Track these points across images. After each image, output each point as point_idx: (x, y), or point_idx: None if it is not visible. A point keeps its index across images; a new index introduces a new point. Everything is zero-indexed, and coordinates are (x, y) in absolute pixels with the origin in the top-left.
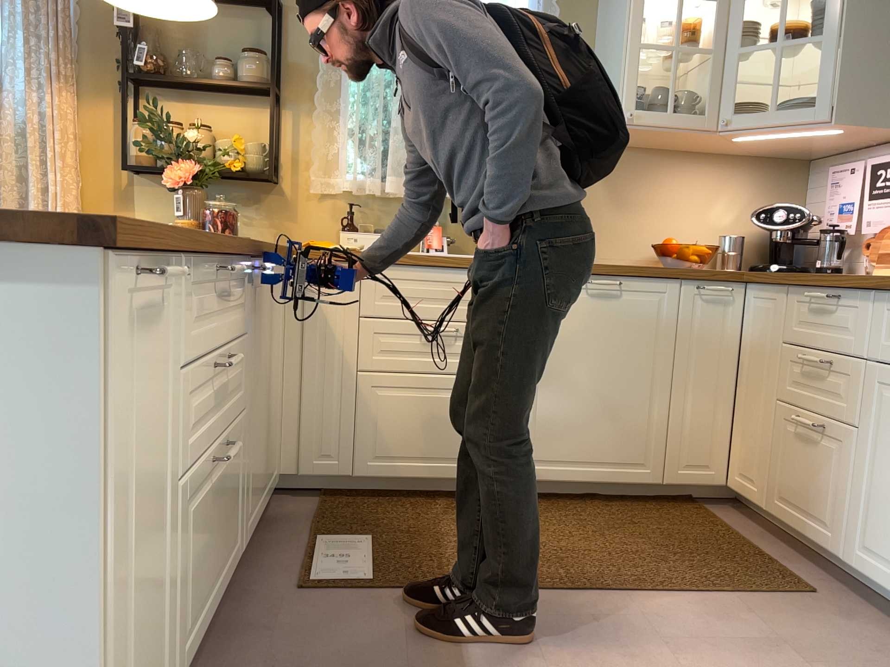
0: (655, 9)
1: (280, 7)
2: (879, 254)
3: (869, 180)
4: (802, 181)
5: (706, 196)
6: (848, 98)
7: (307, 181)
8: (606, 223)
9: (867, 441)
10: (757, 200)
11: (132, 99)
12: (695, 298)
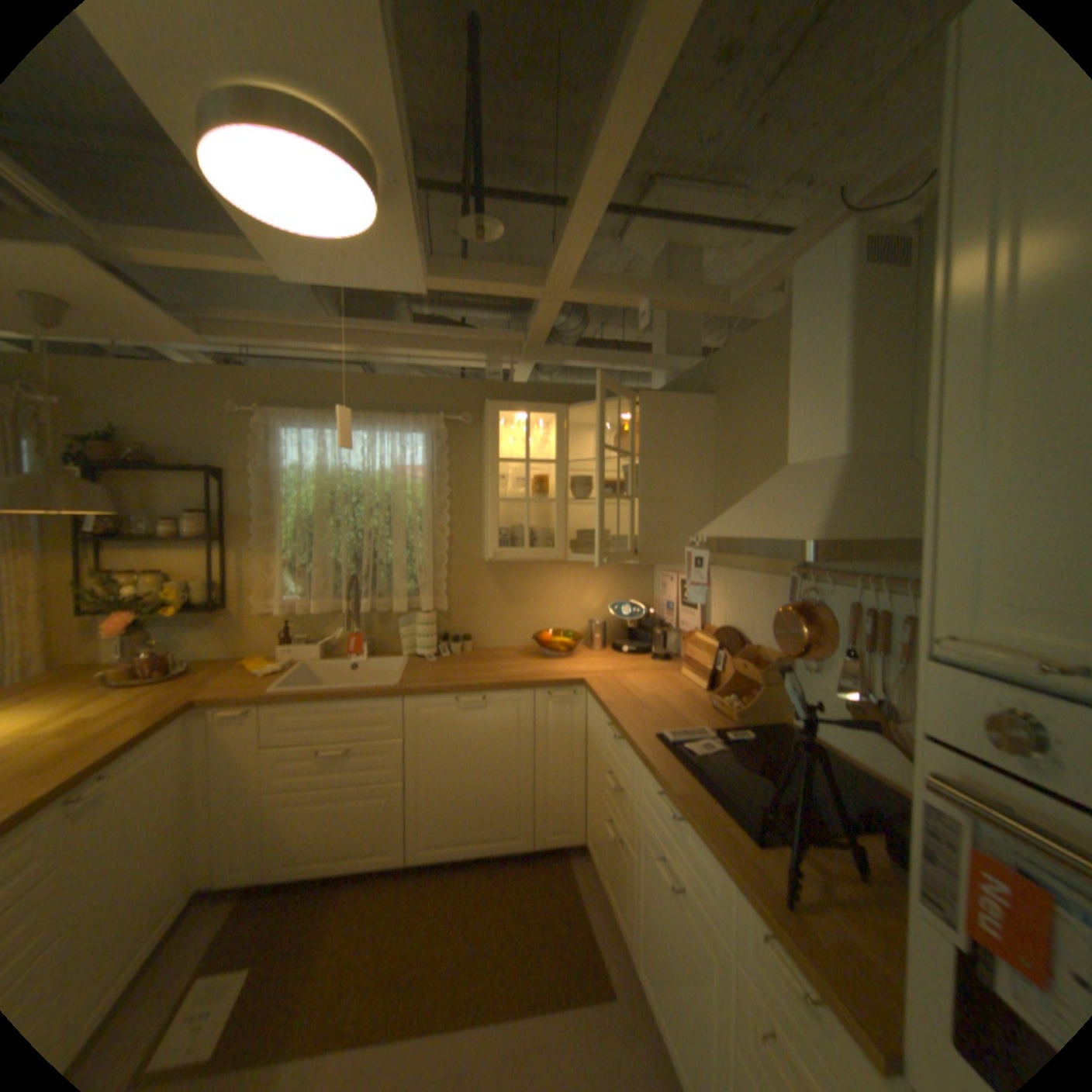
0: (524, 457)
1: (210, 477)
2: (687, 654)
3: (680, 591)
4: (649, 573)
5: (577, 590)
6: (646, 545)
7: (251, 605)
8: (502, 616)
9: (640, 874)
10: (617, 589)
11: (91, 551)
12: (546, 702)
